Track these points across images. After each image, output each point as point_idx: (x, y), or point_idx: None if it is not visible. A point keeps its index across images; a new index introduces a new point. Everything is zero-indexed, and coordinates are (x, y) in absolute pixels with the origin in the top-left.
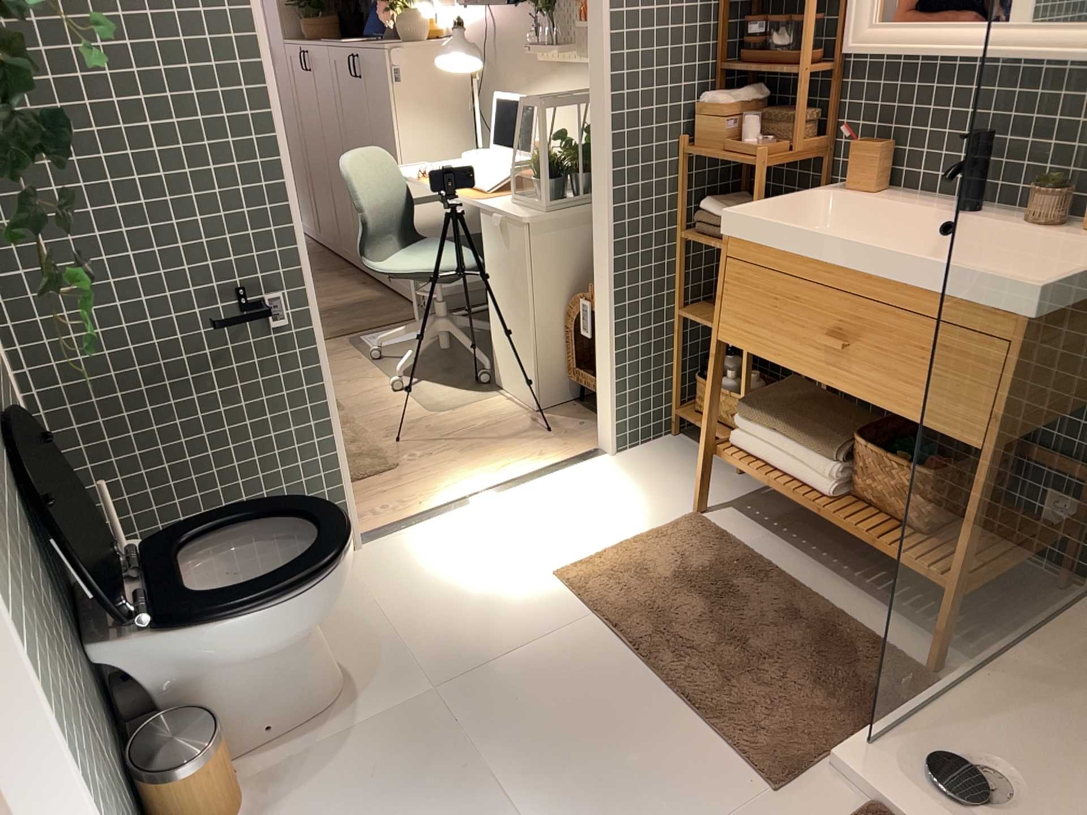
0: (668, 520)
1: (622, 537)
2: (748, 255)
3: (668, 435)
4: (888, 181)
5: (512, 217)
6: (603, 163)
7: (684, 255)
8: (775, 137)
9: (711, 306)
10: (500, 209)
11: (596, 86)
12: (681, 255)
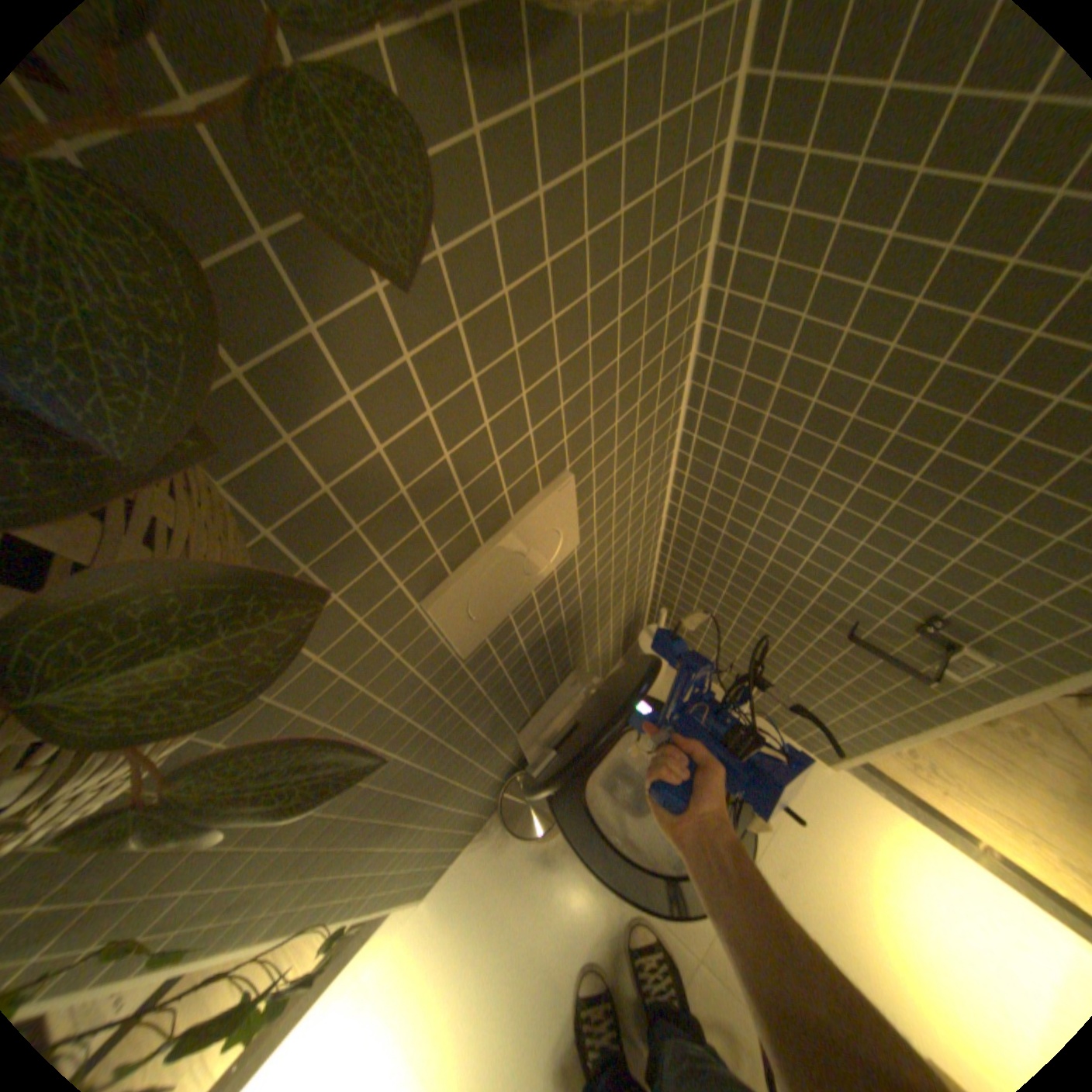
0: None
1: None
2: None
3: None
4: None
5: None
6: None
7: None
8: None
9: None
10: None
11: None
12: None
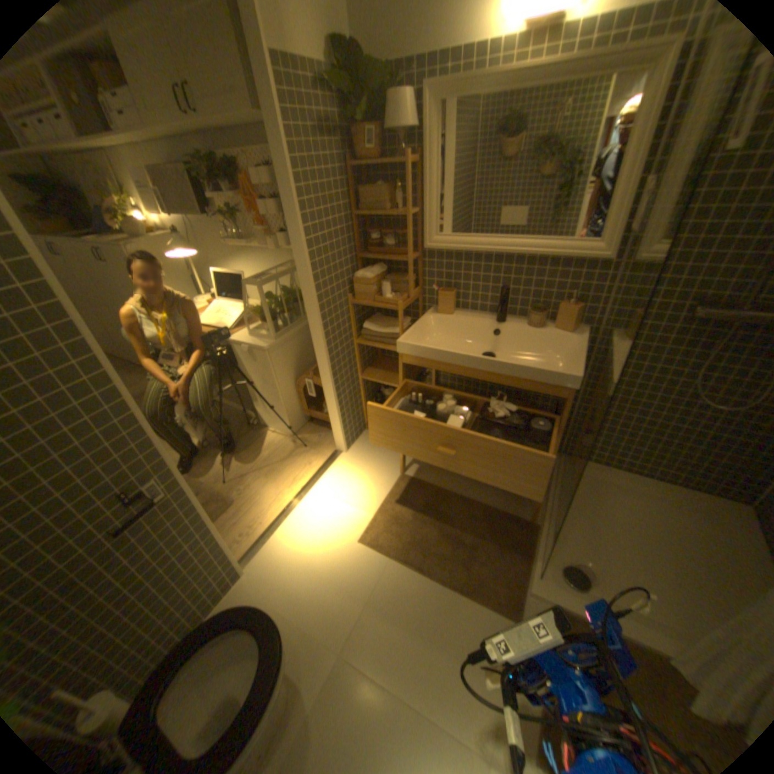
0: (391, 482)
1: (376, 502)
2: (406, 356)
3: (363, 429)
4: (452, 304)
5: (252, 345)
6: (314, 318)
7: (358, 350)
8: (396, 289)
9: (379, 374)
10: (242, 341)
11: (301, 279)
12: (357, 351)
